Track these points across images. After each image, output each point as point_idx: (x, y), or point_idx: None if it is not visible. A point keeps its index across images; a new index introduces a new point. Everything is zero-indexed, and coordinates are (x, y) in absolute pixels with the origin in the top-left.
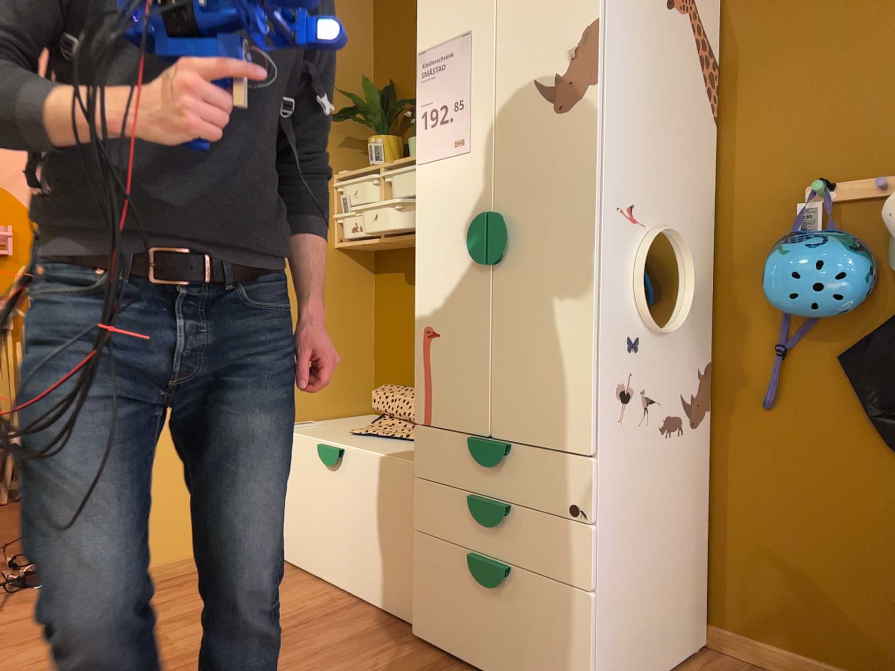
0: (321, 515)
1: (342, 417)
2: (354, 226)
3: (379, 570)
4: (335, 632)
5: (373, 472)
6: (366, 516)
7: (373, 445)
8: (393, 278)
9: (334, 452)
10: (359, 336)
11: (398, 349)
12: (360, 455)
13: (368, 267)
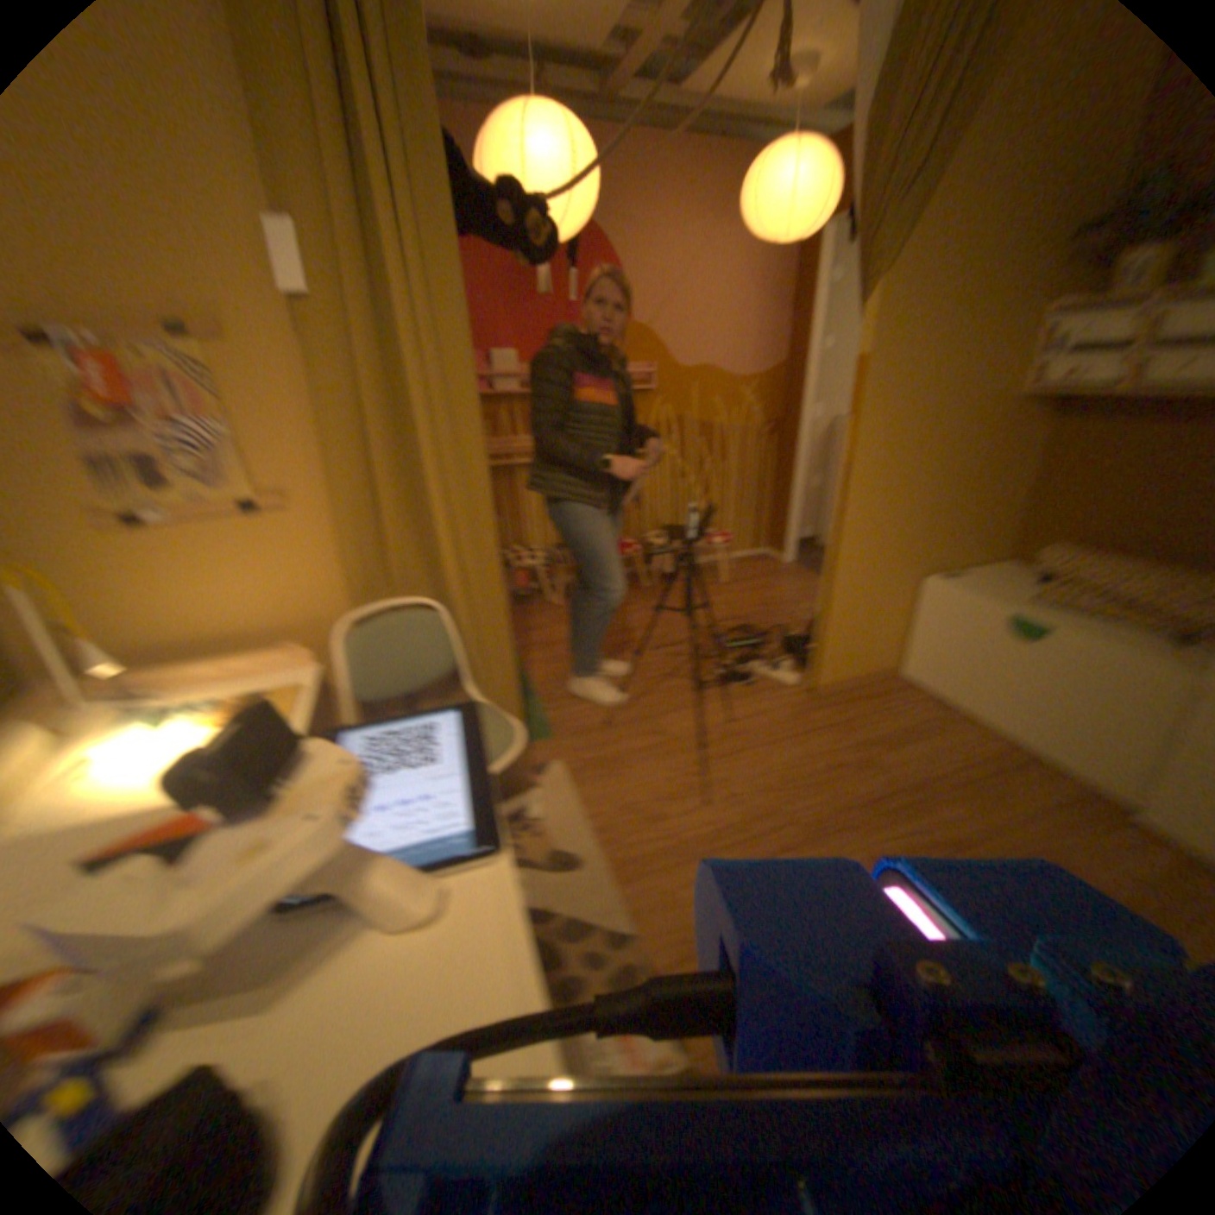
0: (999, 672)
1: (987, 564)
2: (1070, 367)
3: (1084, 743)
4: (1040, 791)
5: (1105, 661)
6: (1075, 694)
7: (1088, 625)
8: (1092, 423)
9: (1044, 629)
10: (1021, 483)
11: (1075, 501)
12: (1084, 639)
13: (1051, 408)
